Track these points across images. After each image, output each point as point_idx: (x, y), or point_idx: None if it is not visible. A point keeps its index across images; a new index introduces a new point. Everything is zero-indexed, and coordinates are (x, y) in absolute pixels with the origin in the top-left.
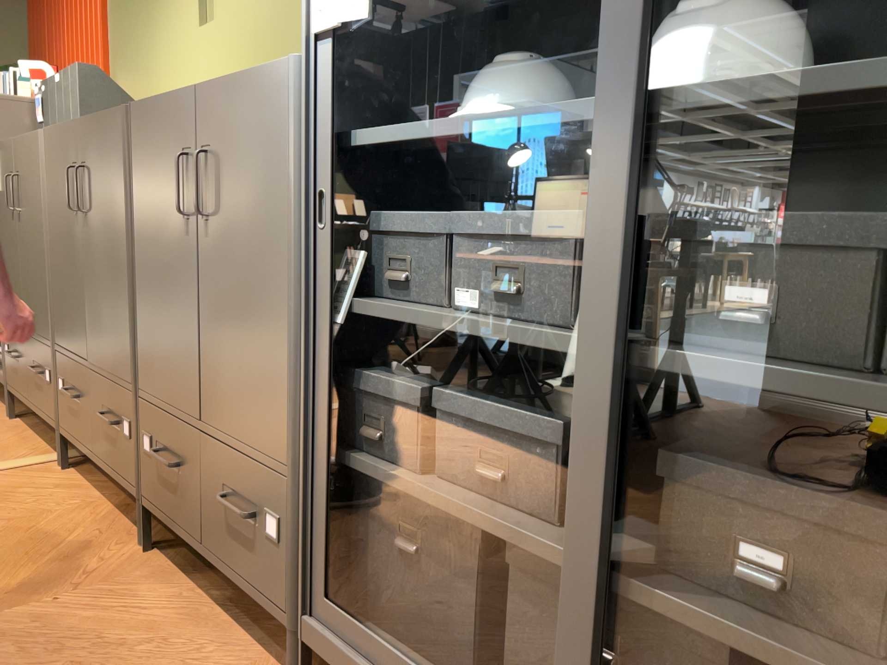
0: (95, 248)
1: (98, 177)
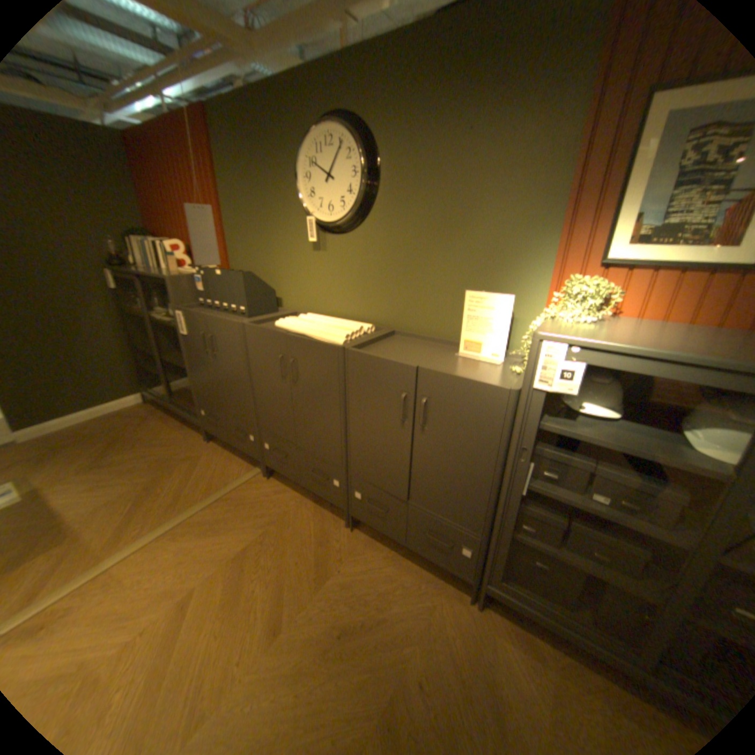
0: (305, 400)
1: (309, 370)
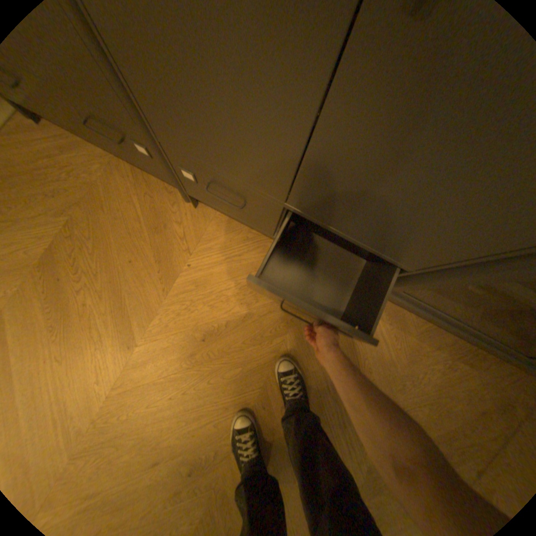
0: None
1: None
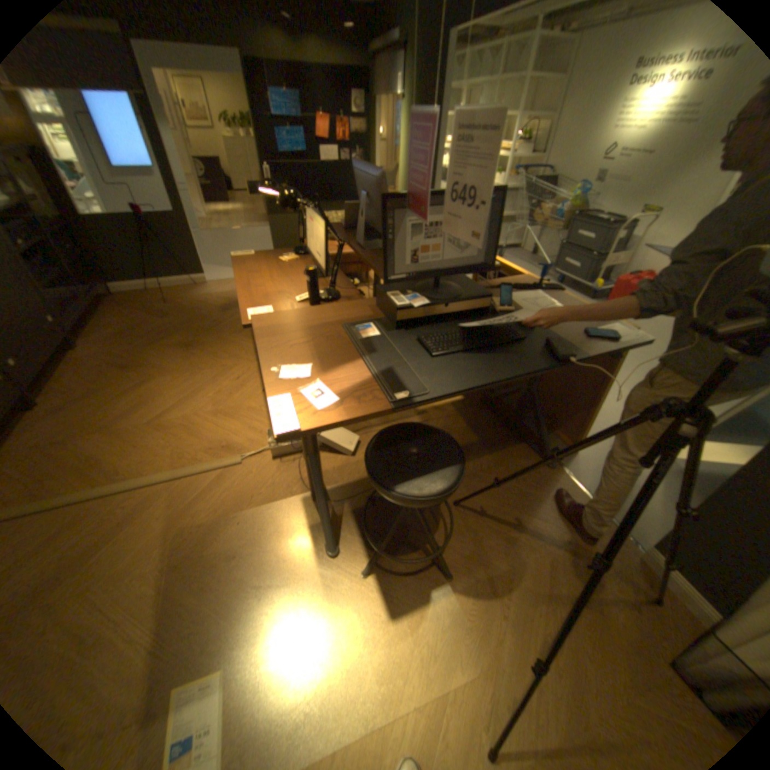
0: None
1: None
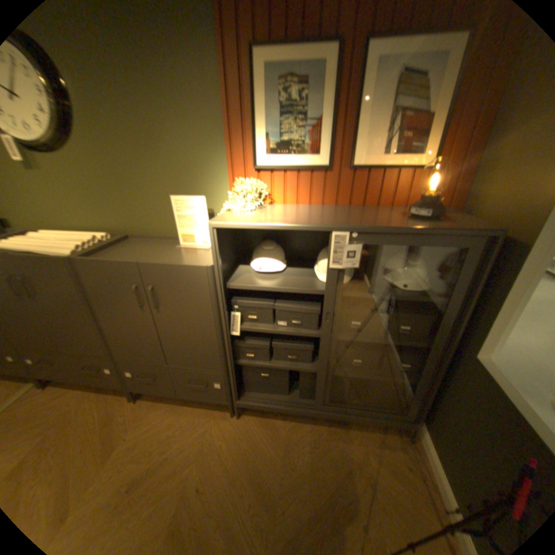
0: (49, 311)
1: (42, 283)
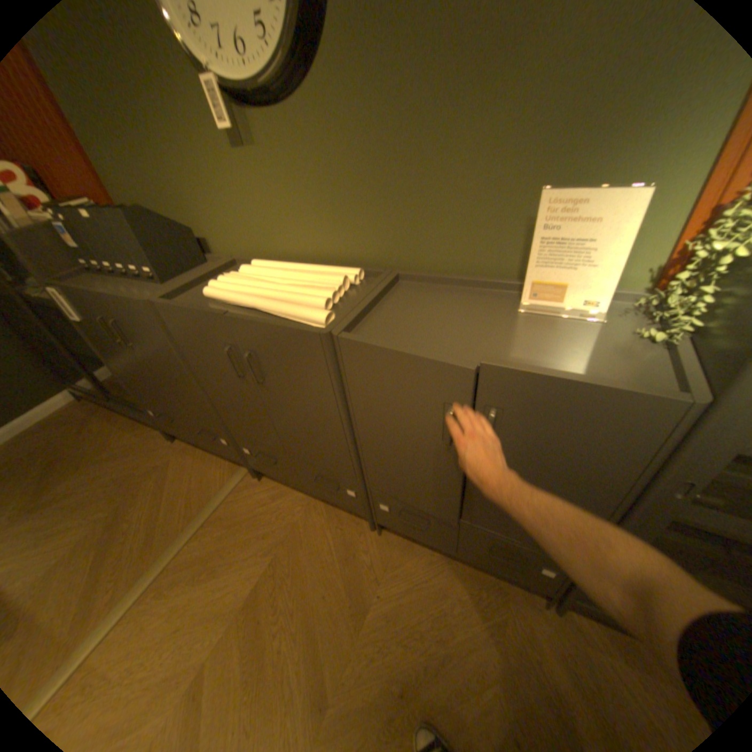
0: (283, 405)
1: (278, 366)
